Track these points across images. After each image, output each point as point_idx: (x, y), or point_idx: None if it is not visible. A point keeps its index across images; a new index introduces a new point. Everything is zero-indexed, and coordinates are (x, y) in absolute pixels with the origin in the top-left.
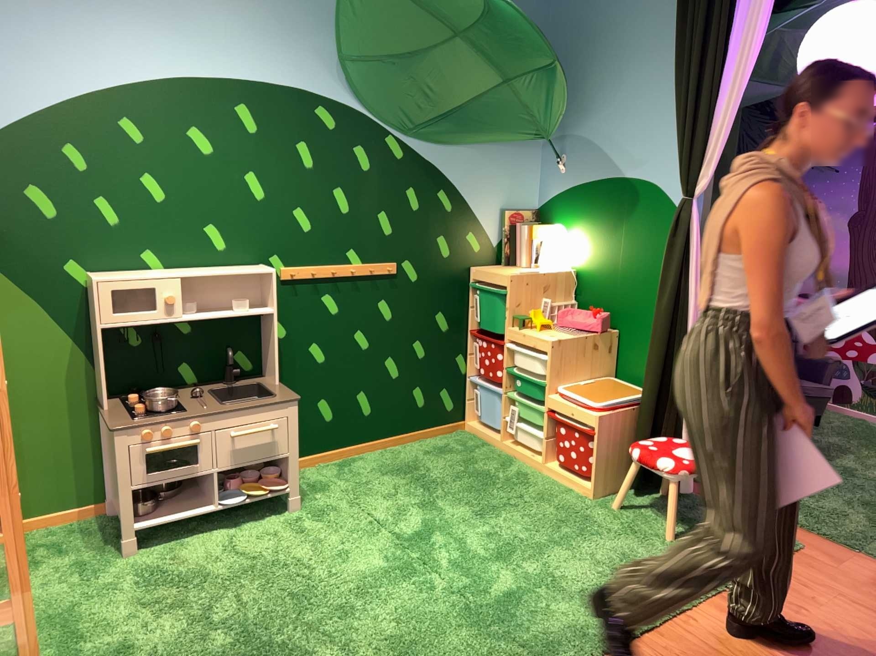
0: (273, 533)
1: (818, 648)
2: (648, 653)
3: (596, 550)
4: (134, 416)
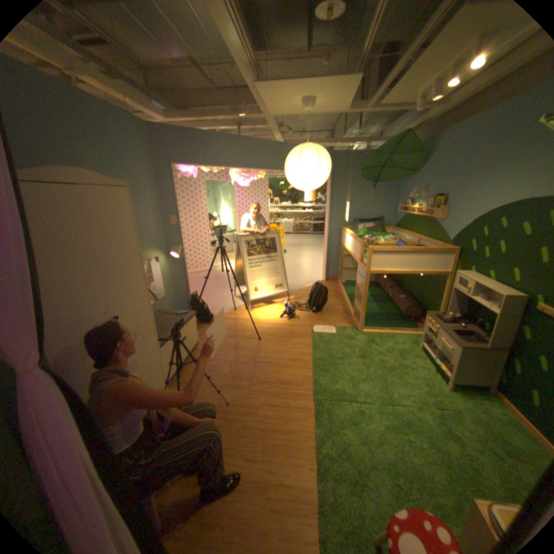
0: (430, 380)
1: (262, 502)
2: (307, 436)
3: (379, 480)
4: (442, 317)
